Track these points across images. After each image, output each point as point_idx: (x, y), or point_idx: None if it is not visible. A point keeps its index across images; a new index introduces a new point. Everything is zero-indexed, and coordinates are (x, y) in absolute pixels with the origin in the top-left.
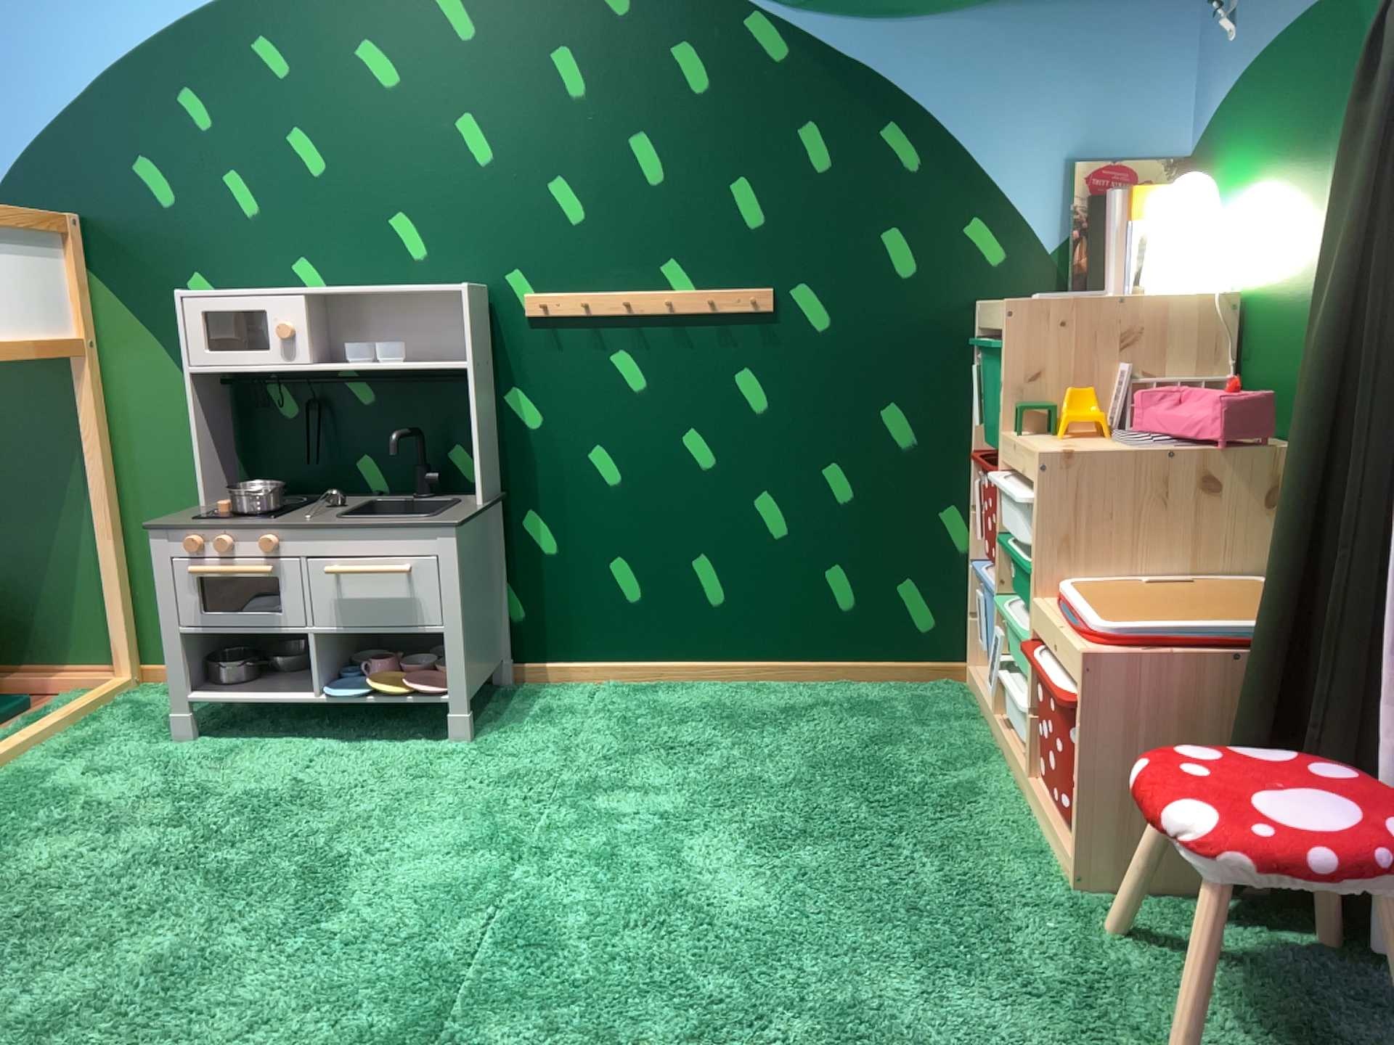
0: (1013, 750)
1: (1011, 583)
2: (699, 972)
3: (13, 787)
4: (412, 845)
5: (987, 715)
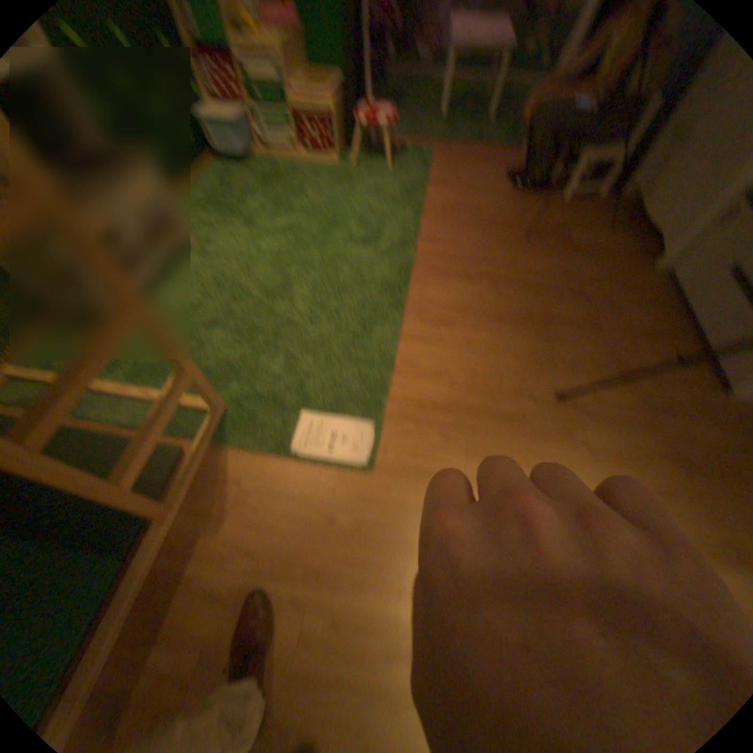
0: (276, 146)
1: (255, 91)
2: (345, 204)
3: (143, 369)
4: (265, 248)
5: (246, 147)
